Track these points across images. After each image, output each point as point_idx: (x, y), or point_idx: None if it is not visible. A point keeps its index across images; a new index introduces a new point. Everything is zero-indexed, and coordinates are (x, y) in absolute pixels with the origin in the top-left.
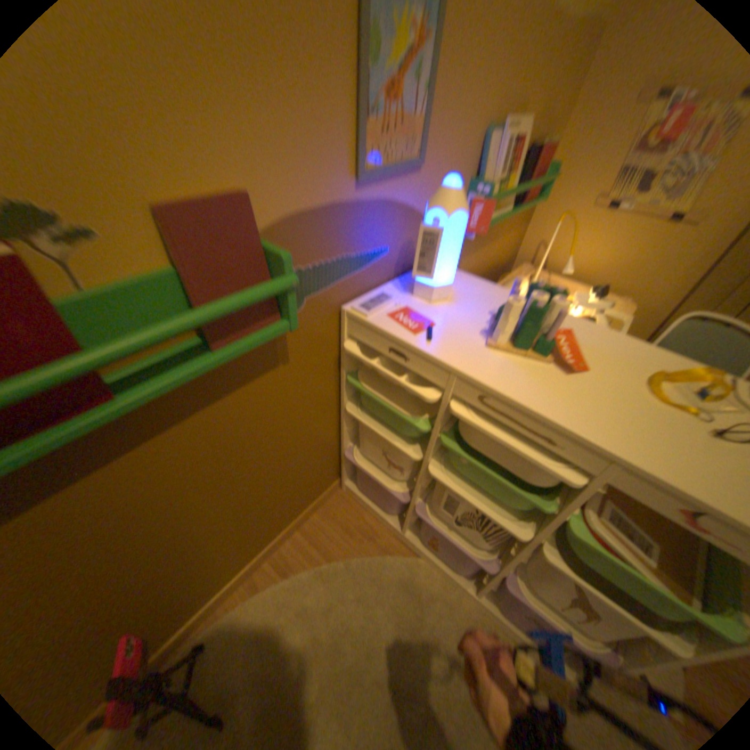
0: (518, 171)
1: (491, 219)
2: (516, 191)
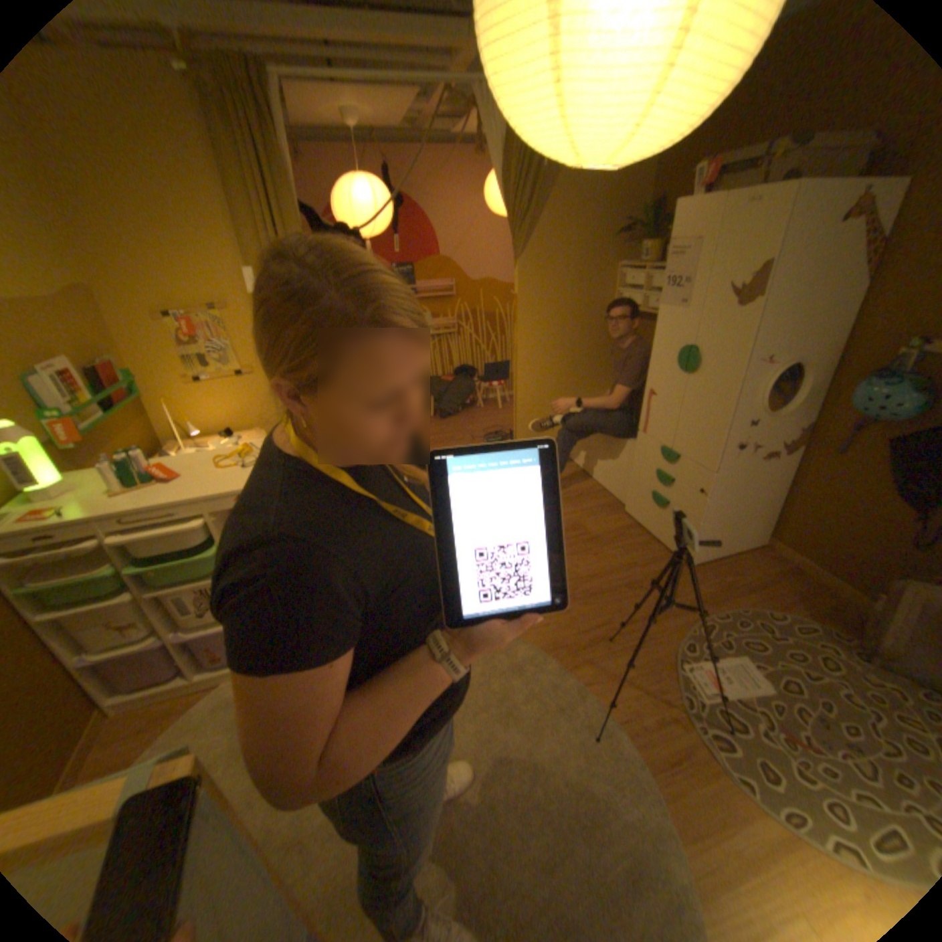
0: (83, 392)
1: (77, 431)
2: (88, 405)
